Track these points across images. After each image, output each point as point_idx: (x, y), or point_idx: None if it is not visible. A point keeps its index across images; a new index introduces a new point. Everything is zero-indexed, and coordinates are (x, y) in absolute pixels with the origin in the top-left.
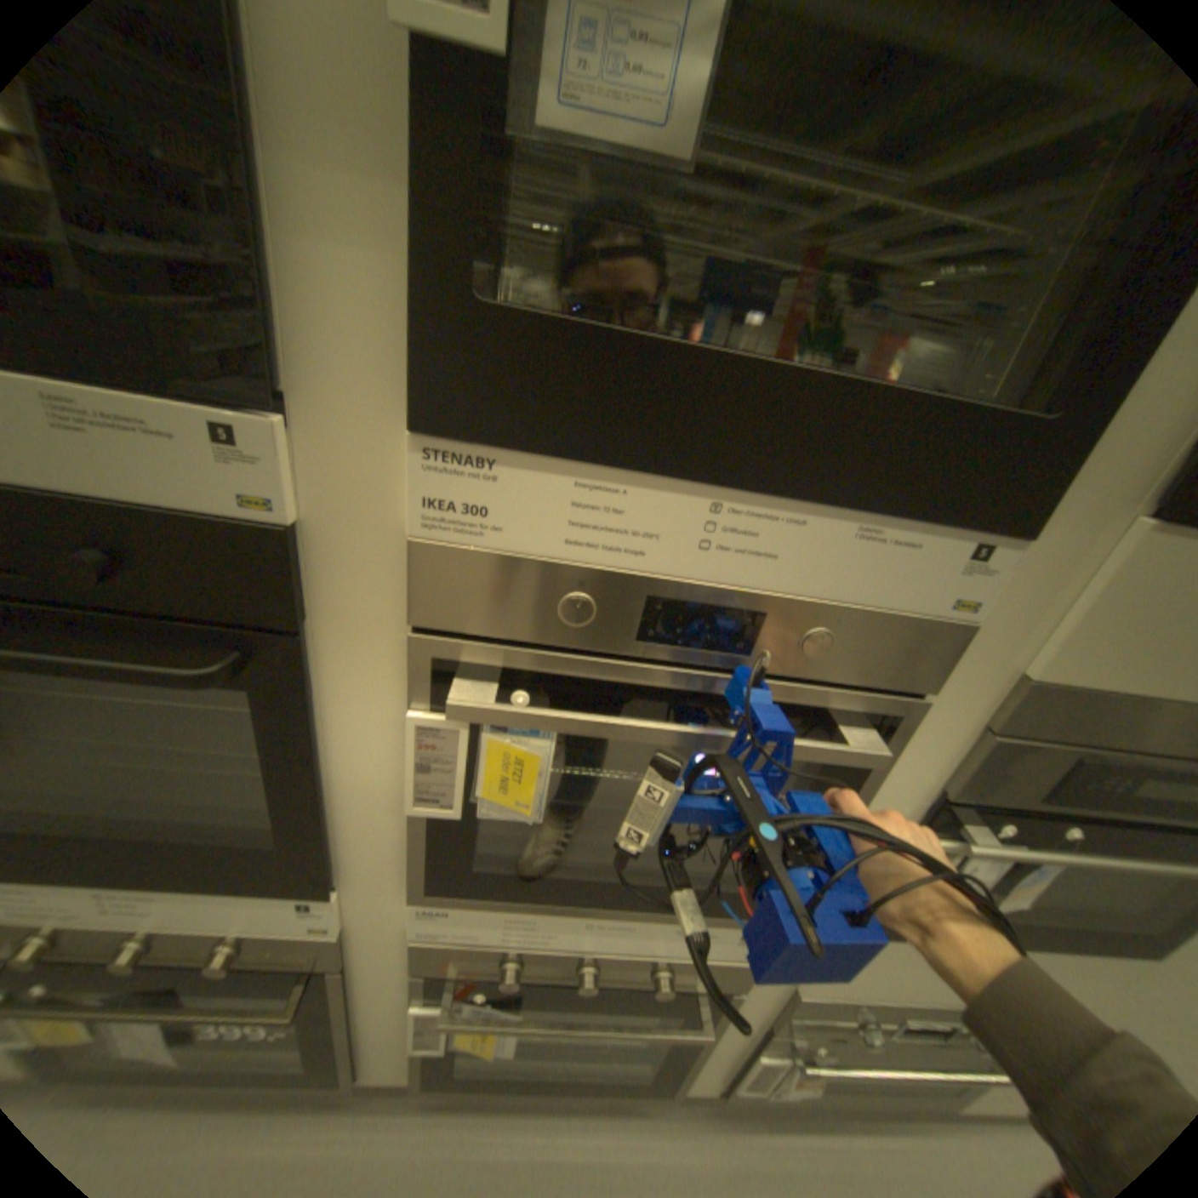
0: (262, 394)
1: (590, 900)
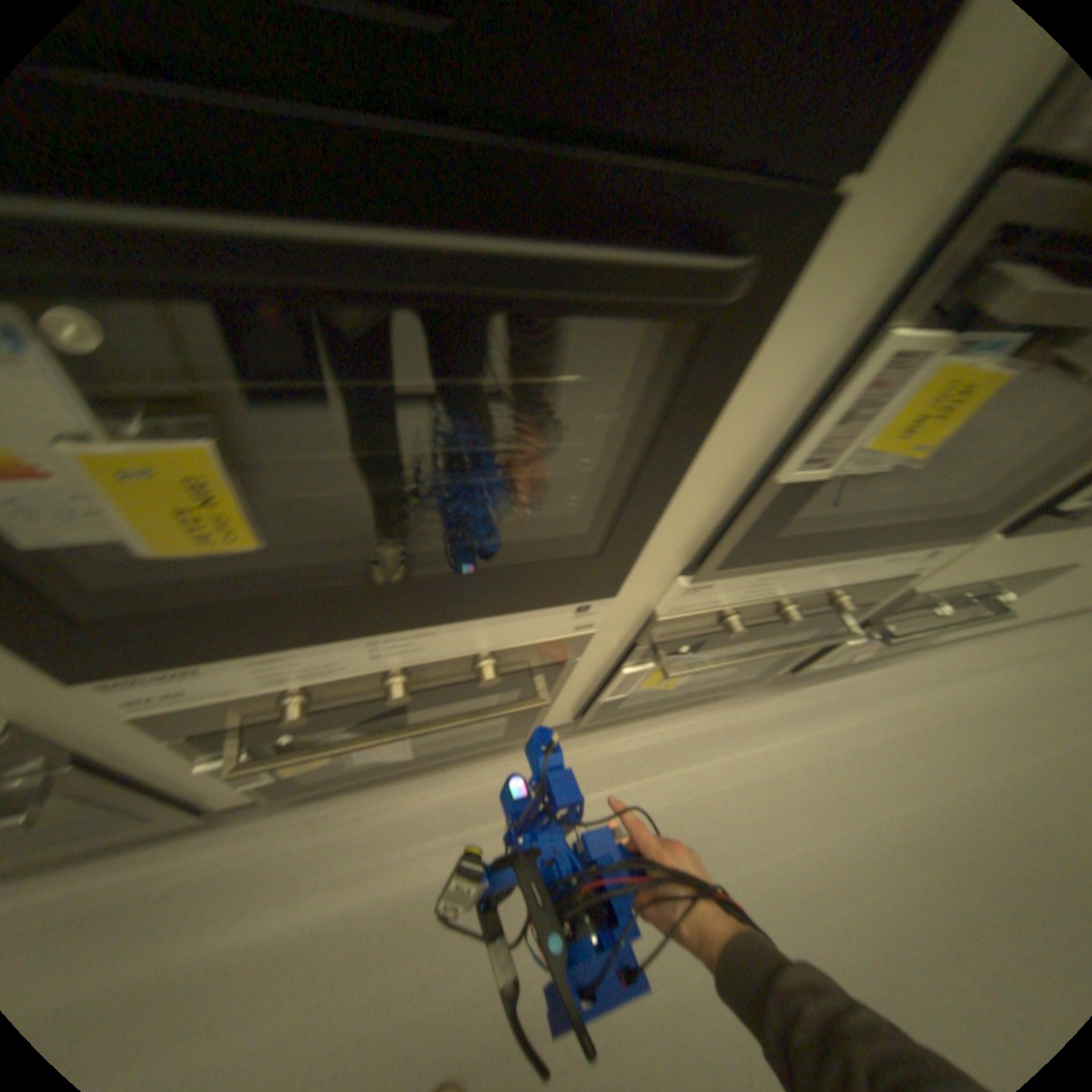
0: None
1: (852, 544)
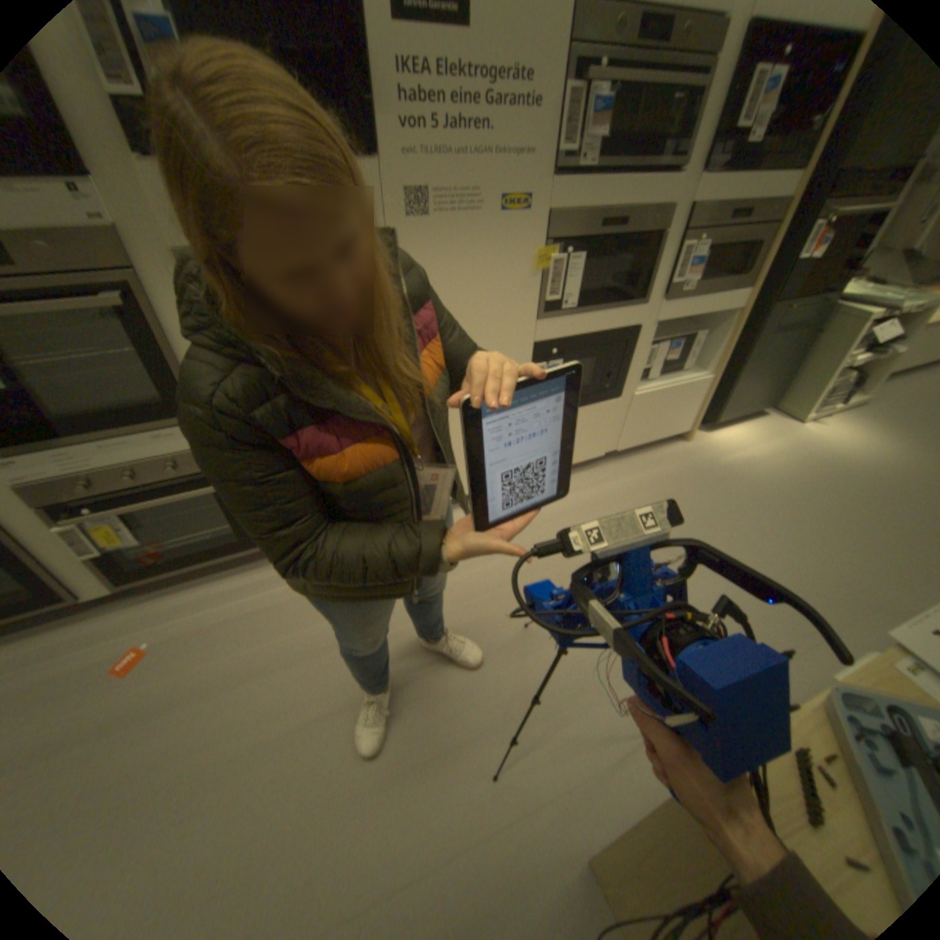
0: None
1: (80, 430)
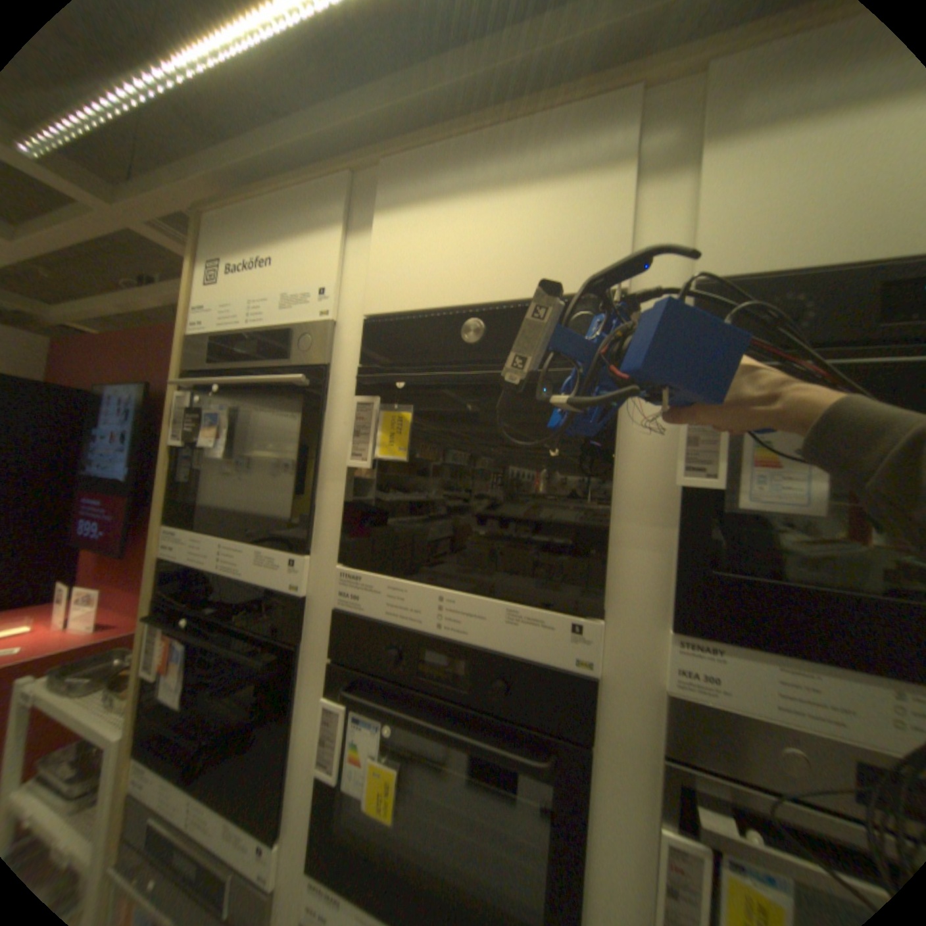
0: (597, 612)
1: None
